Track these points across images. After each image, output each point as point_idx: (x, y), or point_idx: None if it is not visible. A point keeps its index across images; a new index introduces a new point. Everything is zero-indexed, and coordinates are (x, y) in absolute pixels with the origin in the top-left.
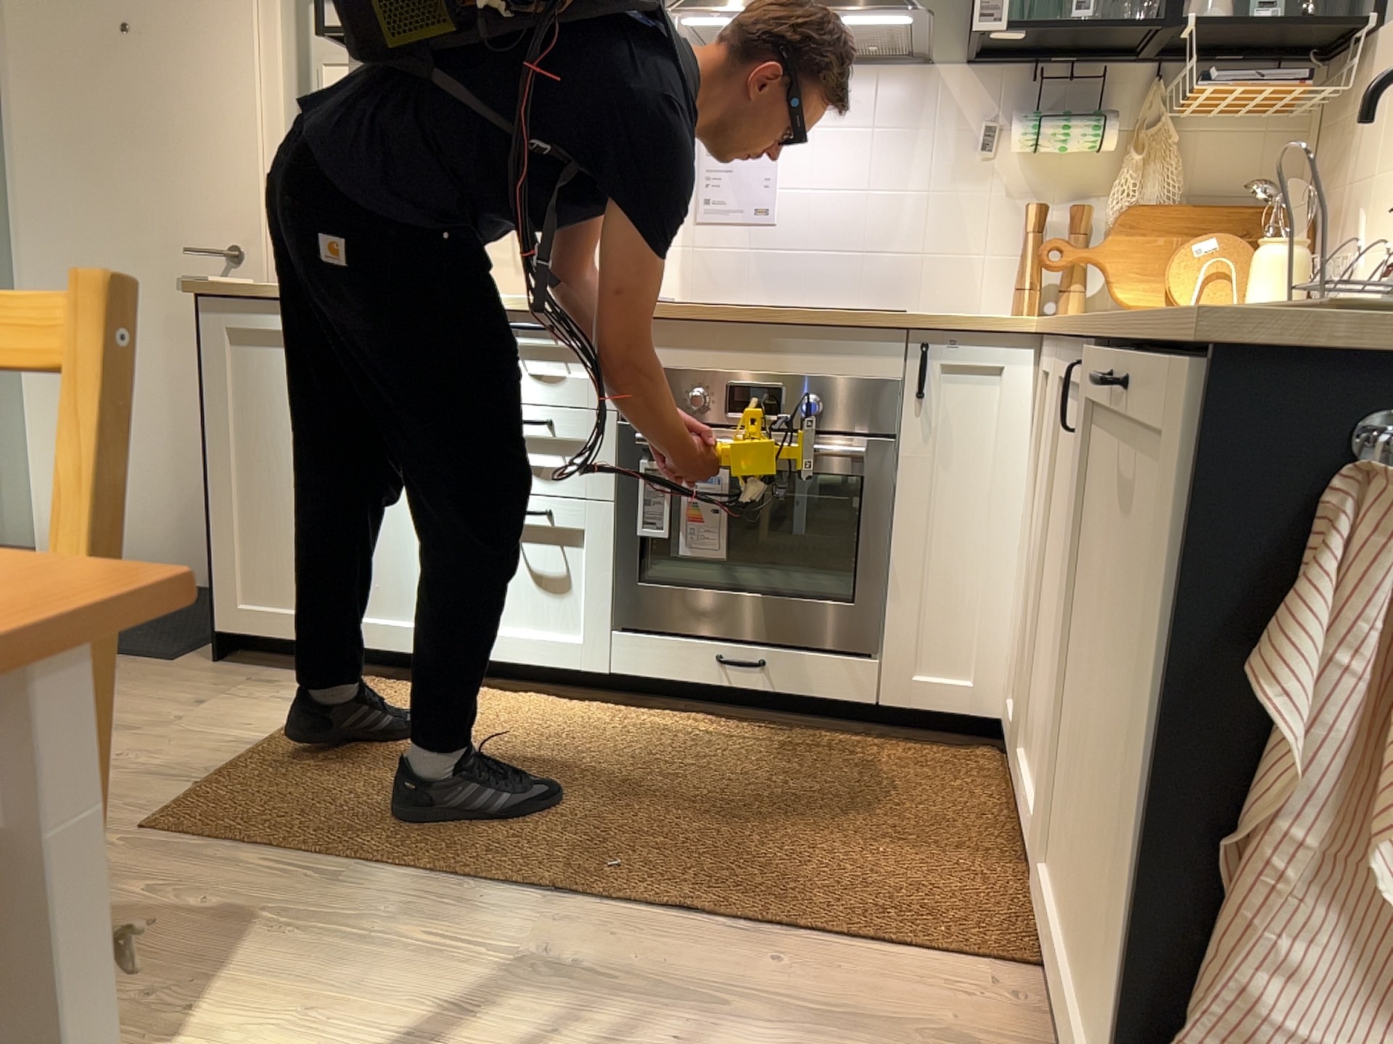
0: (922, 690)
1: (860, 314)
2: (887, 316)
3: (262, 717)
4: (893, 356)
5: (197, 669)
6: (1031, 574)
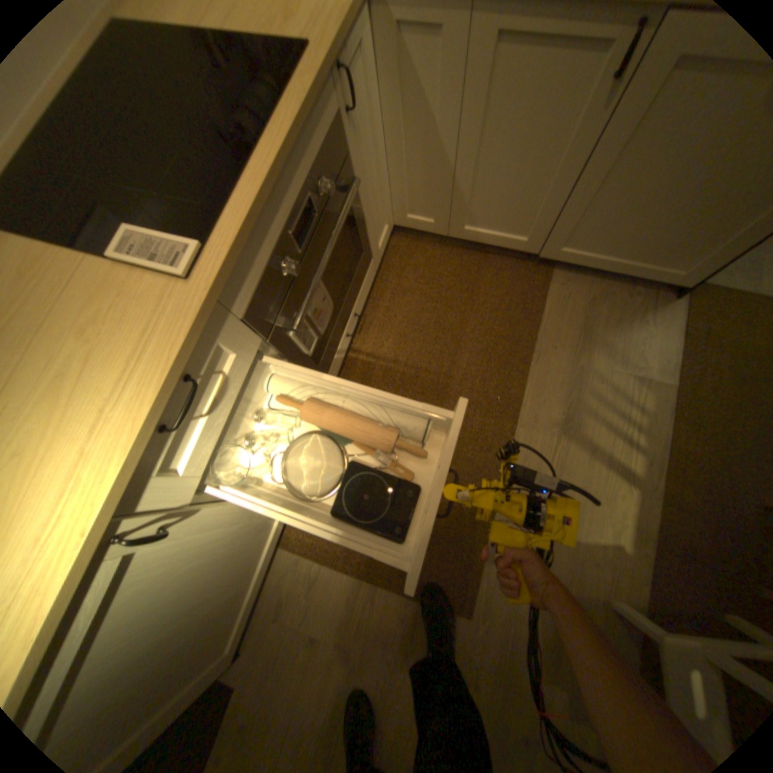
0: (380, 248)
1: (310, 77)
2: (321, 58)
3: (339, 595)
4: (328, 95)
5: (248, 664)
6: (410, 158)
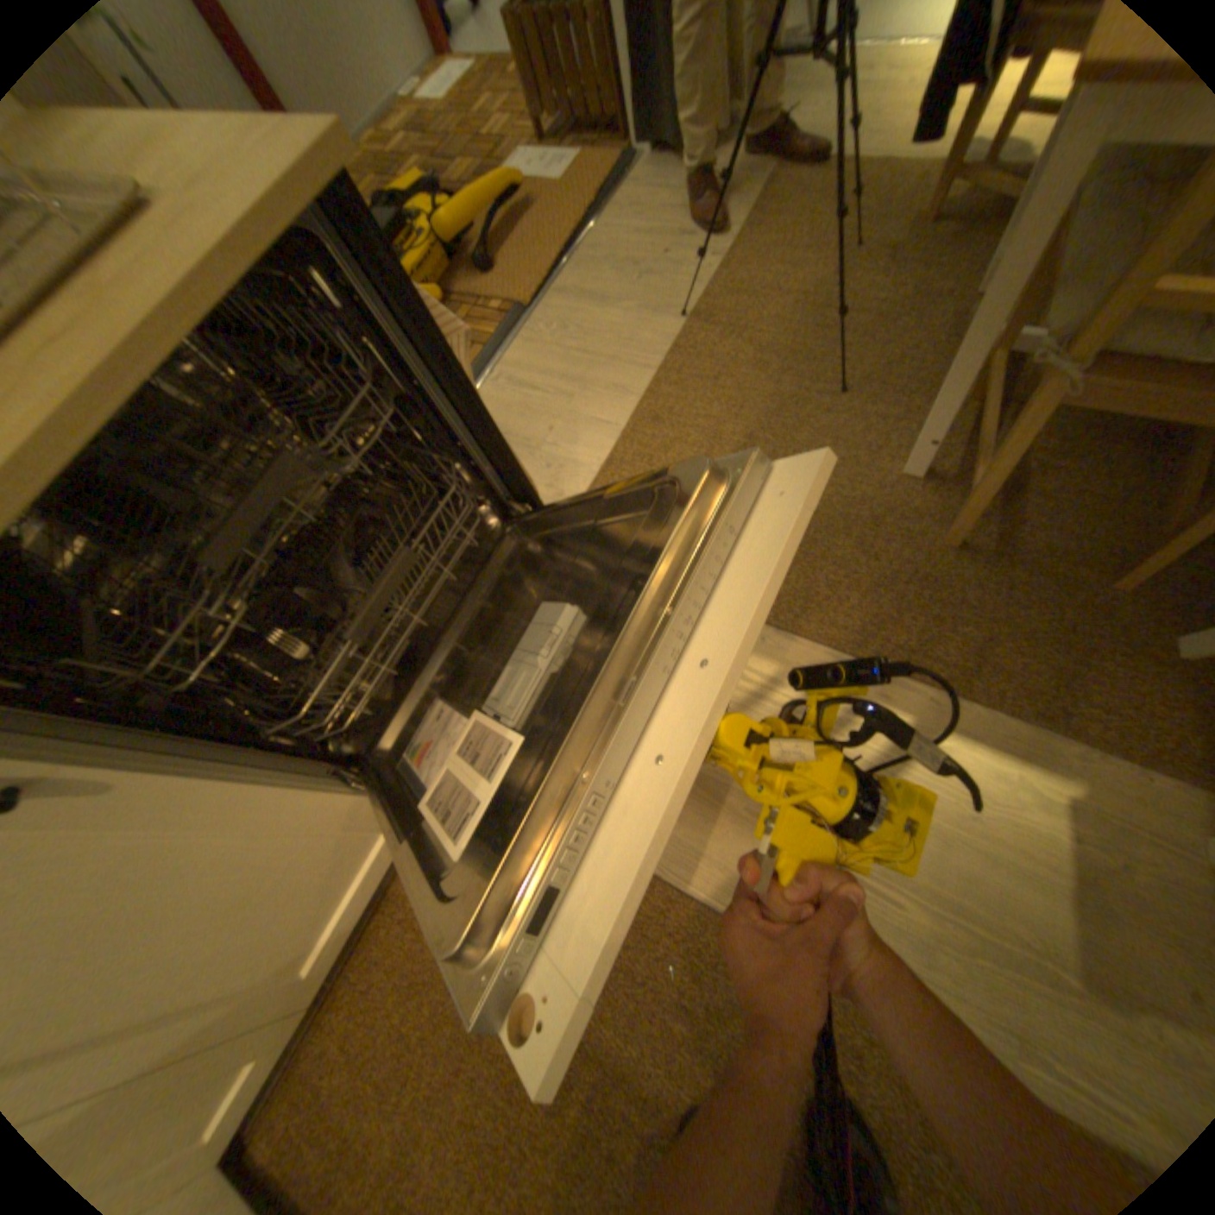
0: None
1: None
2: None
3: None
4: None
5: None
6: None
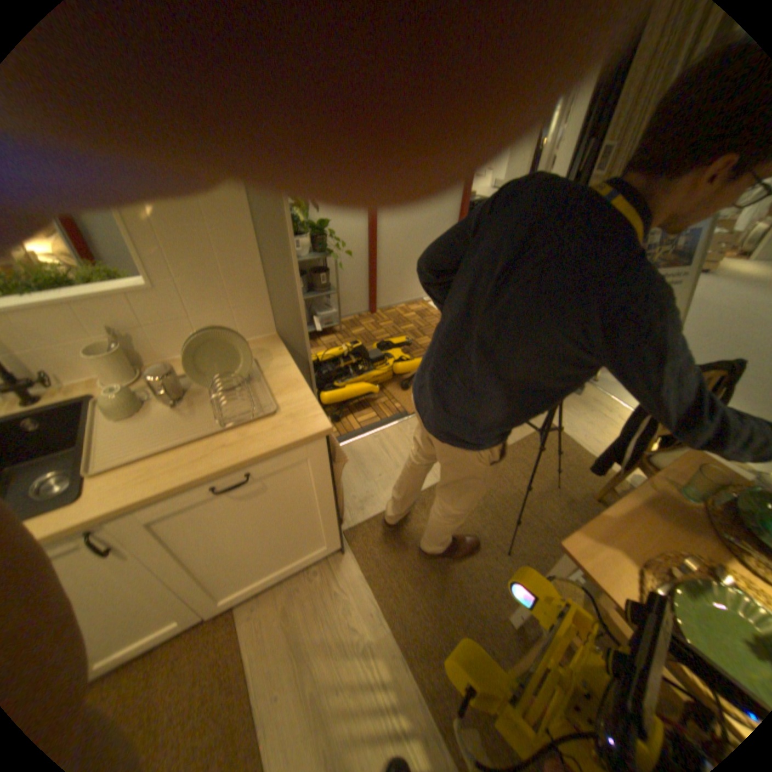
0: None
1: None
2: None
3: None
4: None
5: None
6: None
